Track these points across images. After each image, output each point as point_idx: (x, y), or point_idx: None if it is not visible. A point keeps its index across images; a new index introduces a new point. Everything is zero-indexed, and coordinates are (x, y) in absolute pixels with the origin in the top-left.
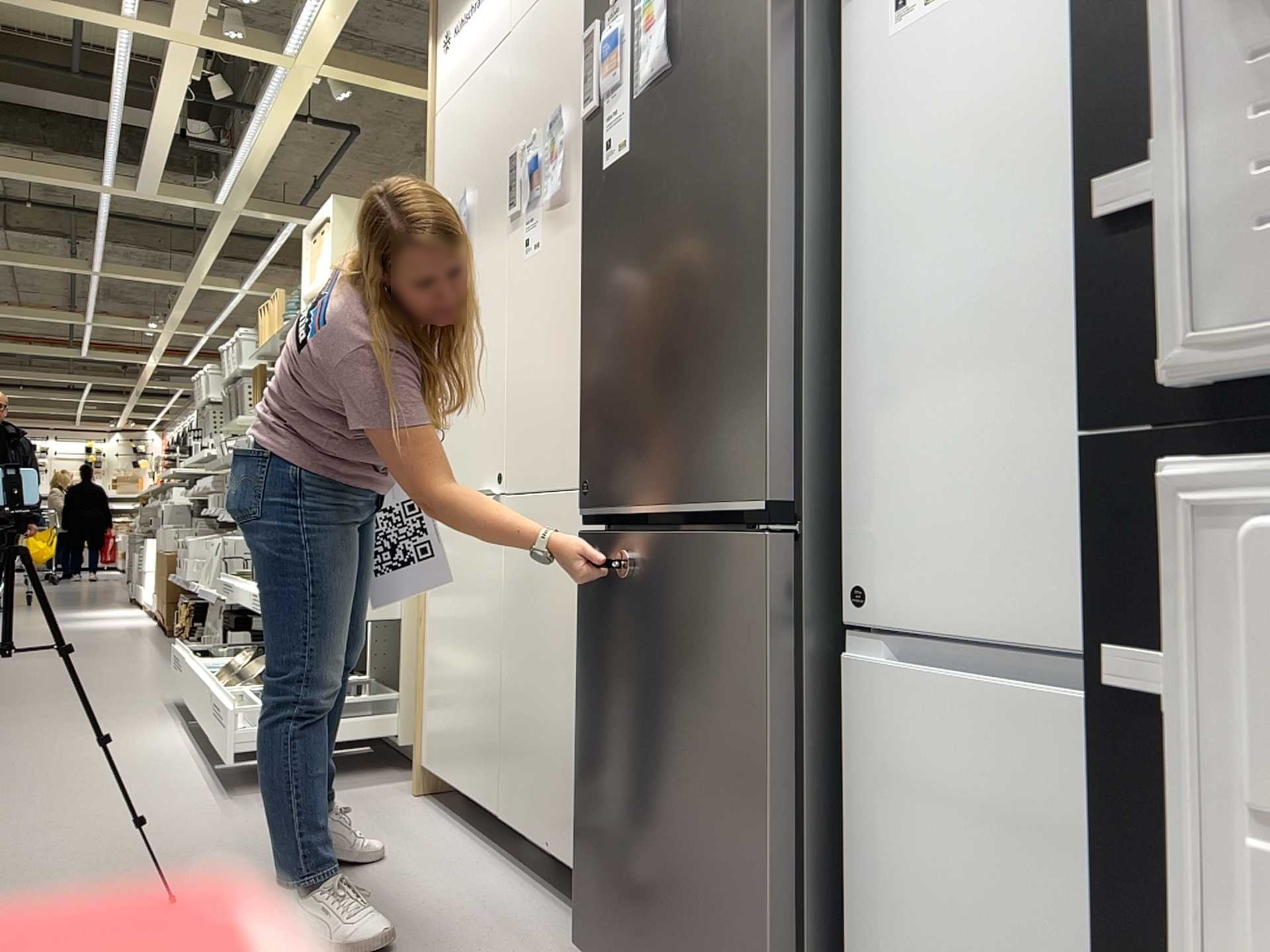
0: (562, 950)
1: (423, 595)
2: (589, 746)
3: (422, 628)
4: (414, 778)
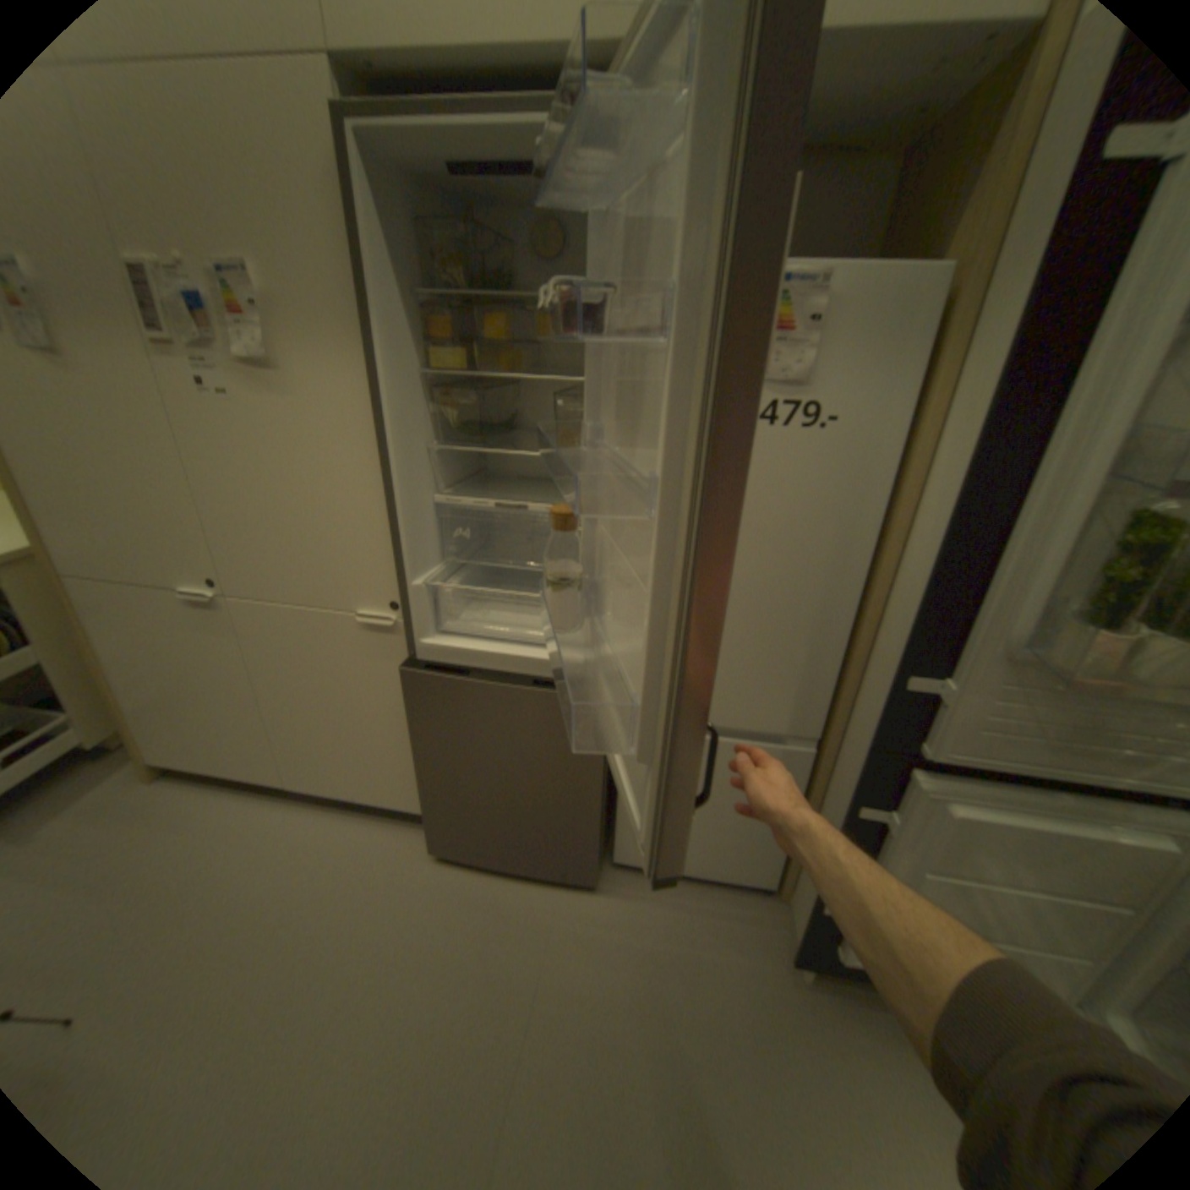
0: (407, 851)
1: (91, 652)
2: (431, 773)
3: (102, 676)
4: (138, 772)
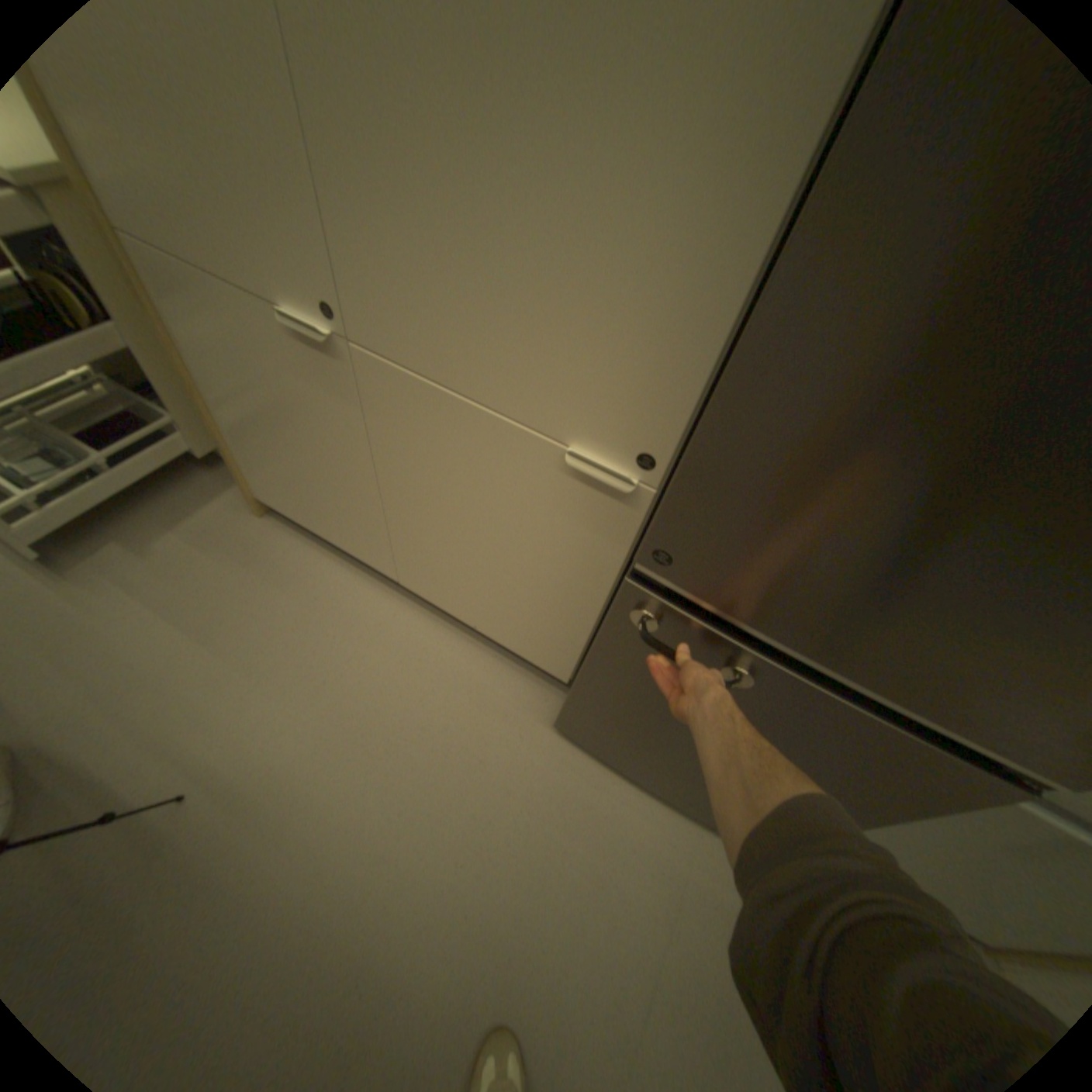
0: (528, 708)
1: (177, 358)
2: (603, 689)
3: (195, 392)
4: (249, 503)
